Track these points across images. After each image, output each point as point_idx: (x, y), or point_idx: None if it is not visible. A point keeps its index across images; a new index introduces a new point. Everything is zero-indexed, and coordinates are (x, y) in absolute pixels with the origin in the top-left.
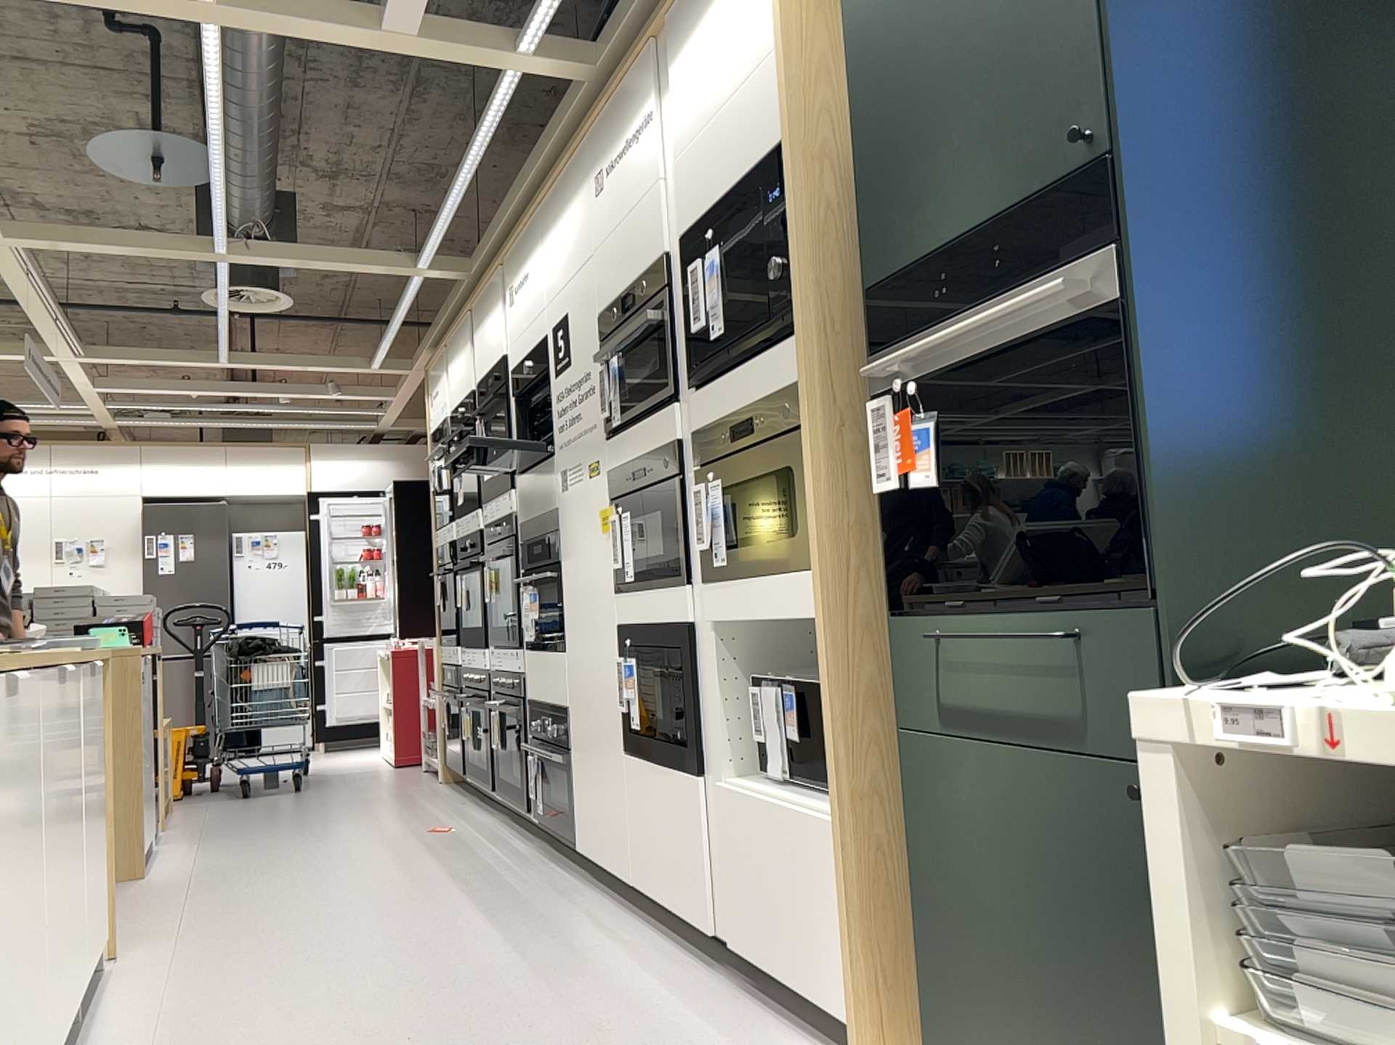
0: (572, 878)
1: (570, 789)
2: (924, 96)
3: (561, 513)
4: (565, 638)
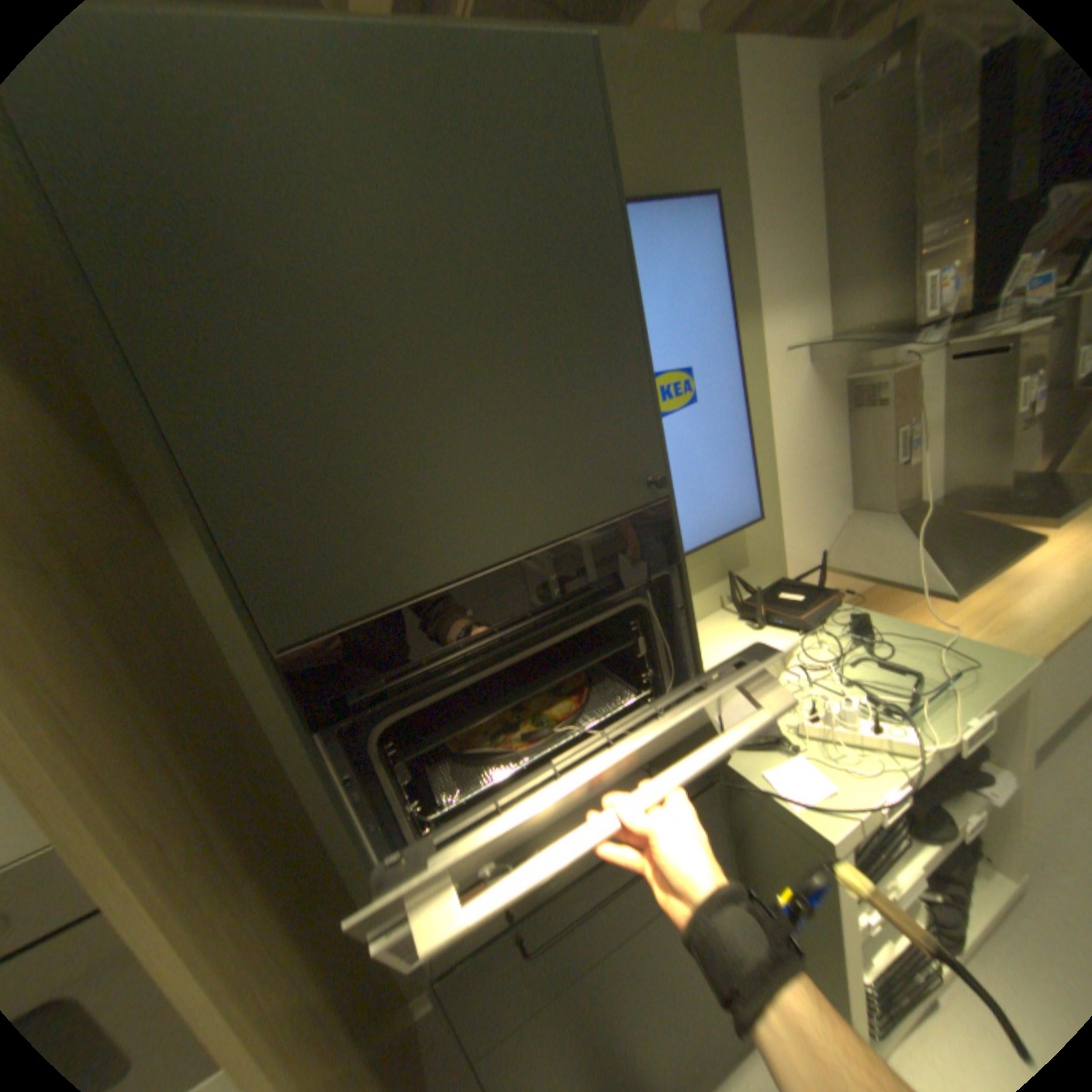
0: None
1: None
2: (352, 371)
3: None
4: None
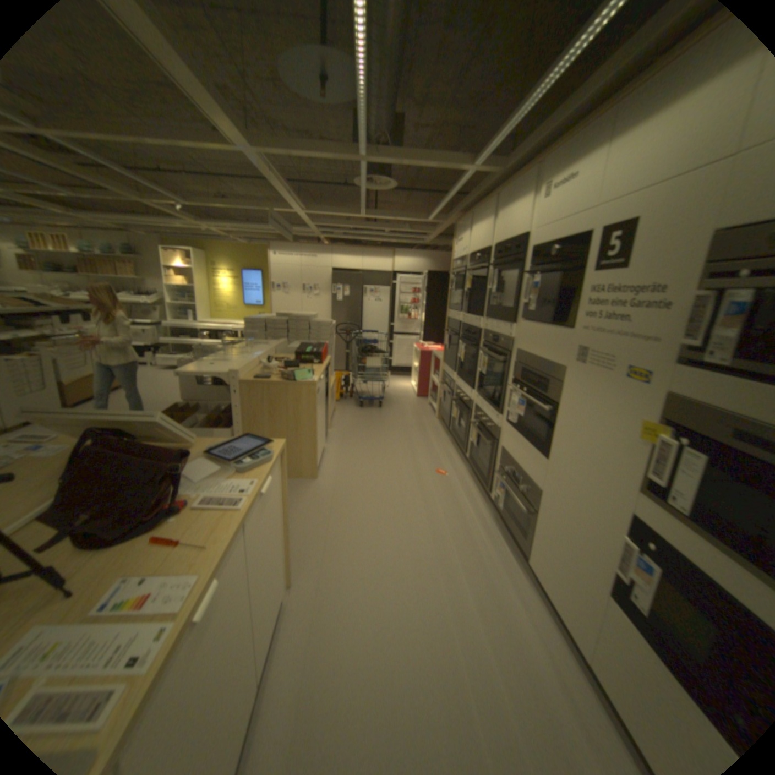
0: (522, 571)
1: (531, 529)
2: None
3: (571, 375)
4: (550, 451)
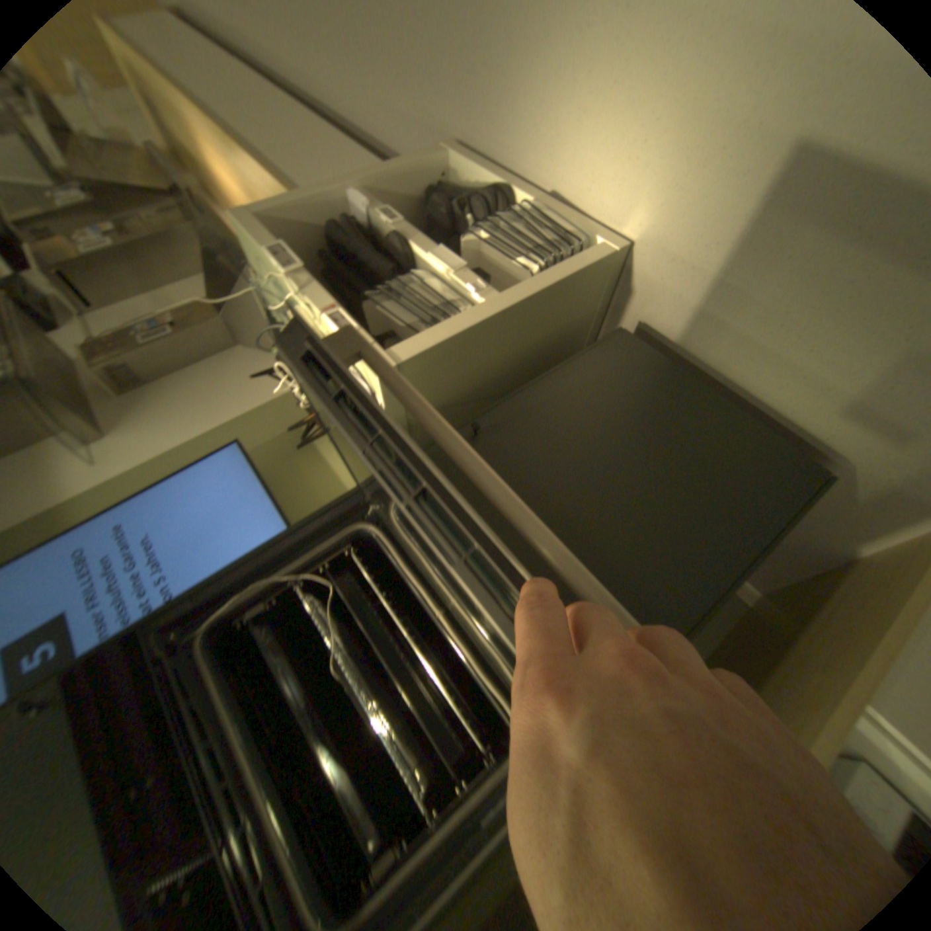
0: None
1: None
2: None
3: None
4: None
